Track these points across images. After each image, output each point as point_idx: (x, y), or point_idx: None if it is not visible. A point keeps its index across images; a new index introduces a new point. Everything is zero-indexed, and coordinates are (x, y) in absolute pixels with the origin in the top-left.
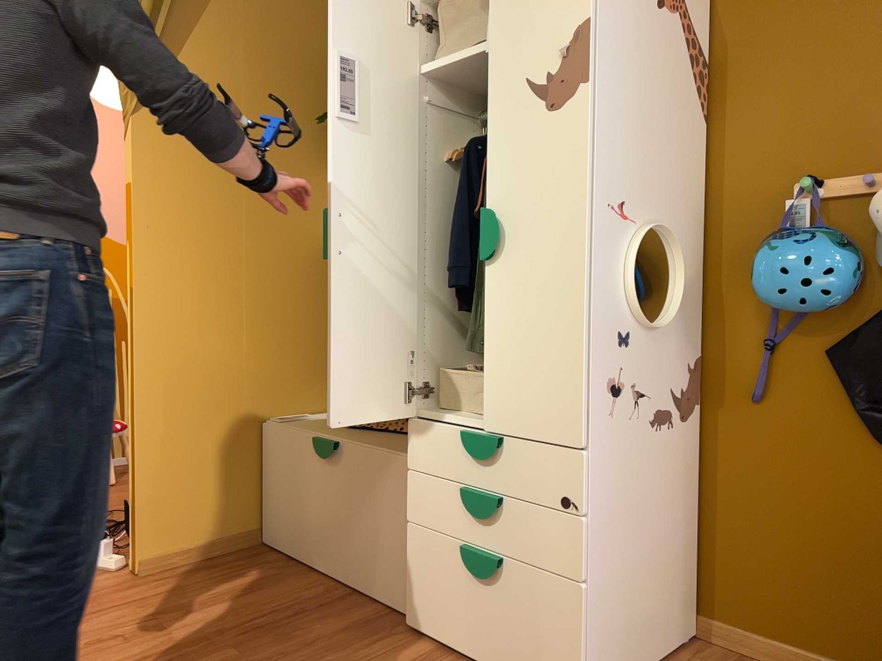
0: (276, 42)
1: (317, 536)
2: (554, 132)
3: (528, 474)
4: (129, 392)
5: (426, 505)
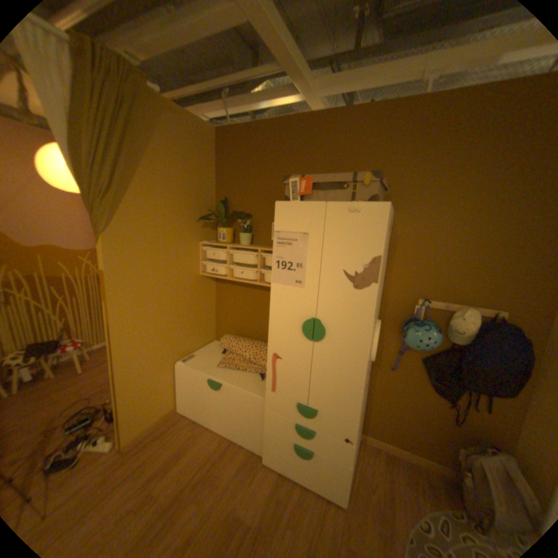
0: (174, 180)
1: (210, 417)
2: (356, 299)
3: (329, 426)
4: (110, 374)
5: (274, 424)
